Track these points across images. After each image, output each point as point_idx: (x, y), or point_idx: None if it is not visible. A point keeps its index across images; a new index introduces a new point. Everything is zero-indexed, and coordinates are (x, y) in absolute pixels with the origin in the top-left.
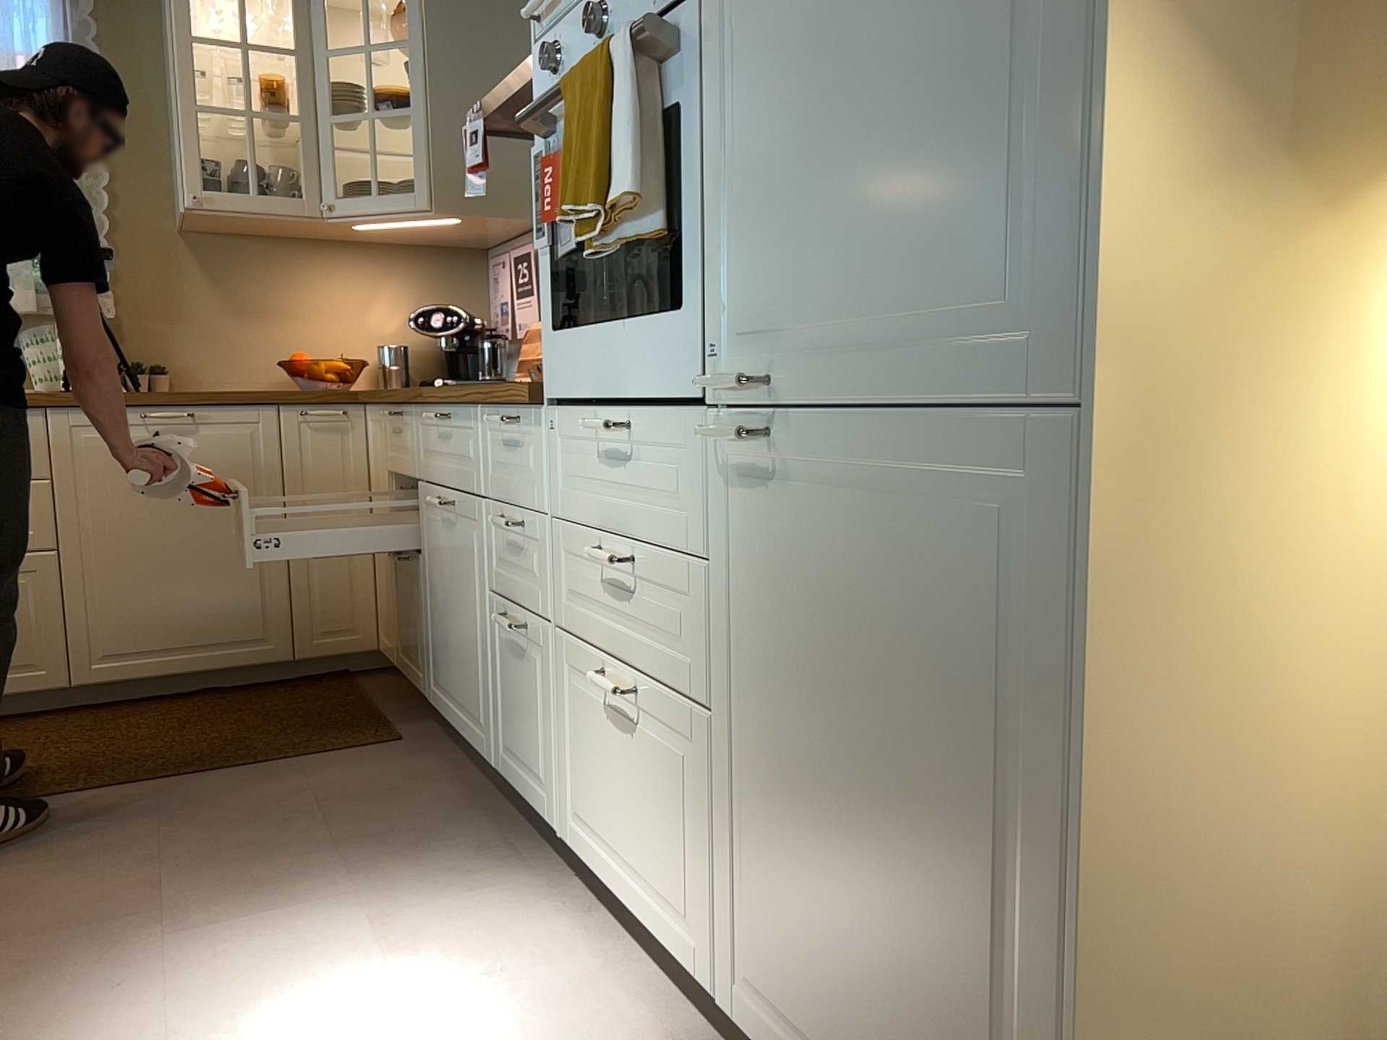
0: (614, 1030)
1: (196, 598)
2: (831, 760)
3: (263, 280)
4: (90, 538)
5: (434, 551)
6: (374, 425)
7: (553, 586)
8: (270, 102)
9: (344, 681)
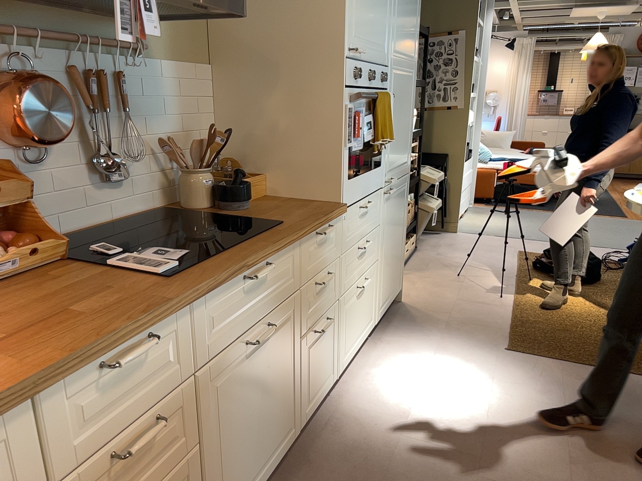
0: (380, 357)
1: None
2: (392, 242)
3: None
4: None
5: (229, 403)
6: None
7: (339, 283)
8: None
9: None
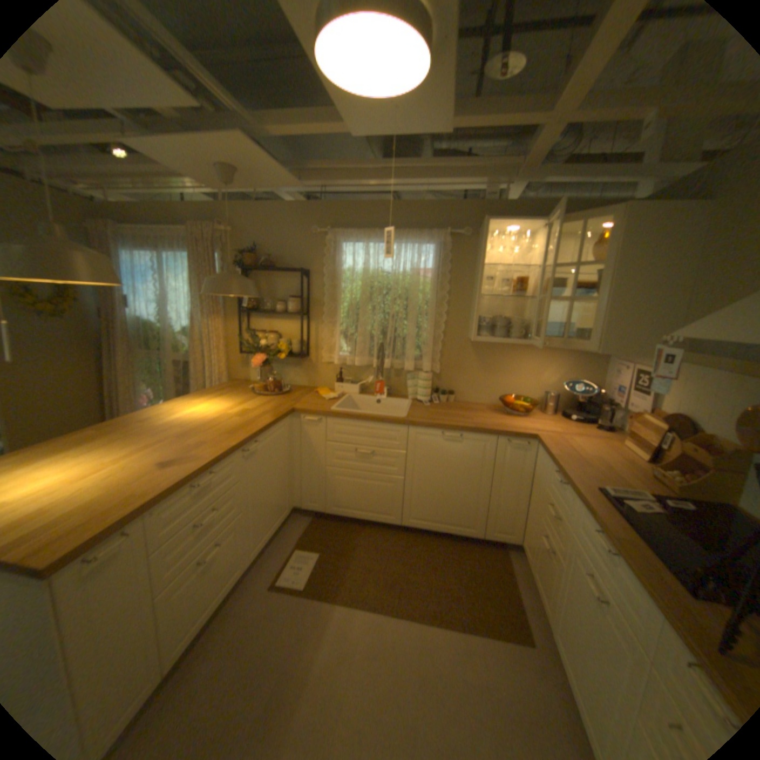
0: None
1: (449, 506)
2: None
3: (498, 358)
4: (415, 475)
5: (578, 588)
6: (543, 458)
7: None
8: (518, 285)
9: (504, 554)
